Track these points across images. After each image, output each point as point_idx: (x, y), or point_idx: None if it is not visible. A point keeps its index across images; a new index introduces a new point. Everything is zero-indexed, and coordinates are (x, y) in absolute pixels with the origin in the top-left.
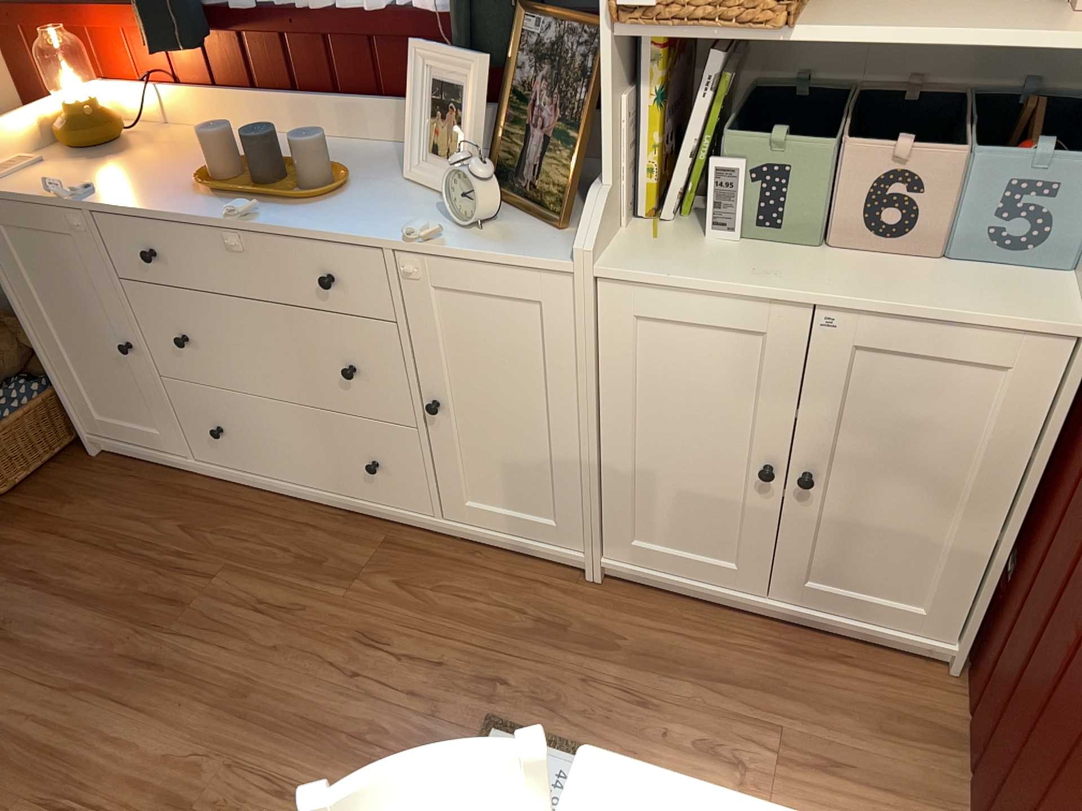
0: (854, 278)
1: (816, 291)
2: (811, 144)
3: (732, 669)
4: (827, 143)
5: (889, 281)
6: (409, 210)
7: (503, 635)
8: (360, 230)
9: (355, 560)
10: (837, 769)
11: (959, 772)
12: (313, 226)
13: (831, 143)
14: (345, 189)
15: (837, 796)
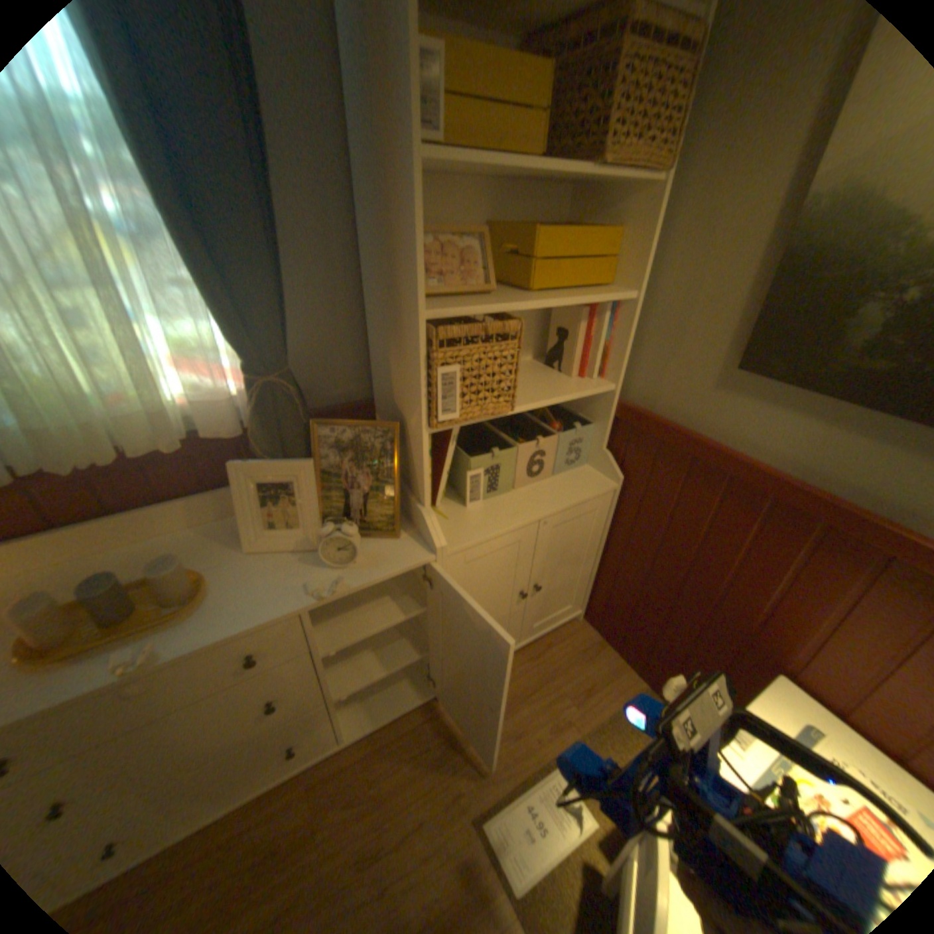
0: (540, 496)
1: (538, 510)
2: (506, 447)
3: (531, 688)
4: (508, 444)
5: (551, 492)
6: (275, 573)
7: (435, 776)
8: (261, 610)
9: (298, 830)
10: (597, 693)
11: (620, 657)
12: (211, 630)
13: (511, 443)
14: (202, 585)
15: (608, 705)
